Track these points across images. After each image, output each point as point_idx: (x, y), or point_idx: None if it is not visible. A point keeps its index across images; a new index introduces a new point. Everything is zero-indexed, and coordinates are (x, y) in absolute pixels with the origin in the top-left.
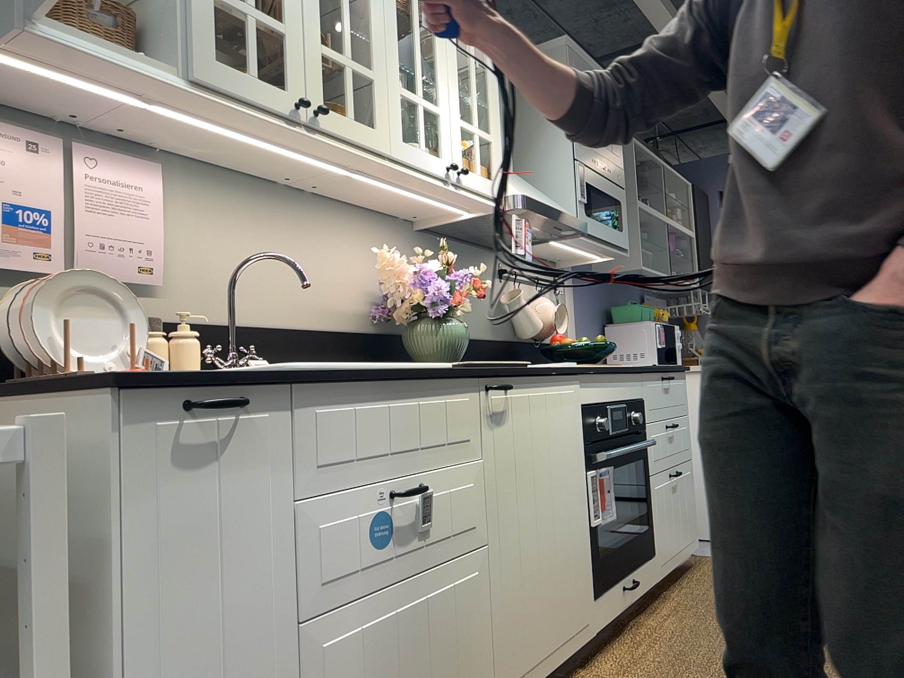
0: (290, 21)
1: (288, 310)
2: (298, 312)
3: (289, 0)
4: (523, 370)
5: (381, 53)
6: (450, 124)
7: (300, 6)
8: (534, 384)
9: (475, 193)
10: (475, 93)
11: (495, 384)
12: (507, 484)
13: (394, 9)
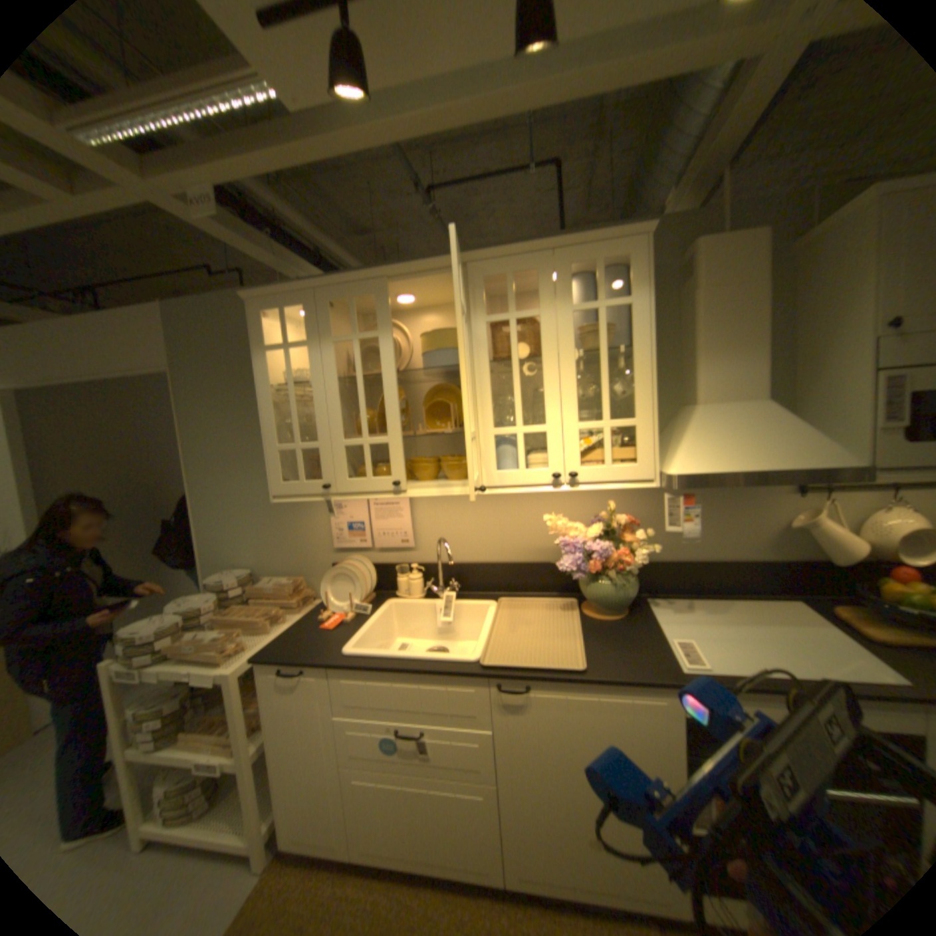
0: (391, 434)
1: (498, 553)
2: (505, 553)
3: (390, 421)
4: (553, 680)
5: (471, 414)
6: (561, 435)
7: (399, 421)
8: (577, 691)
9: (605, 483)
10: (604, 388)
11: (510, 687)
12: (526, 758)
13: (485, 371)
